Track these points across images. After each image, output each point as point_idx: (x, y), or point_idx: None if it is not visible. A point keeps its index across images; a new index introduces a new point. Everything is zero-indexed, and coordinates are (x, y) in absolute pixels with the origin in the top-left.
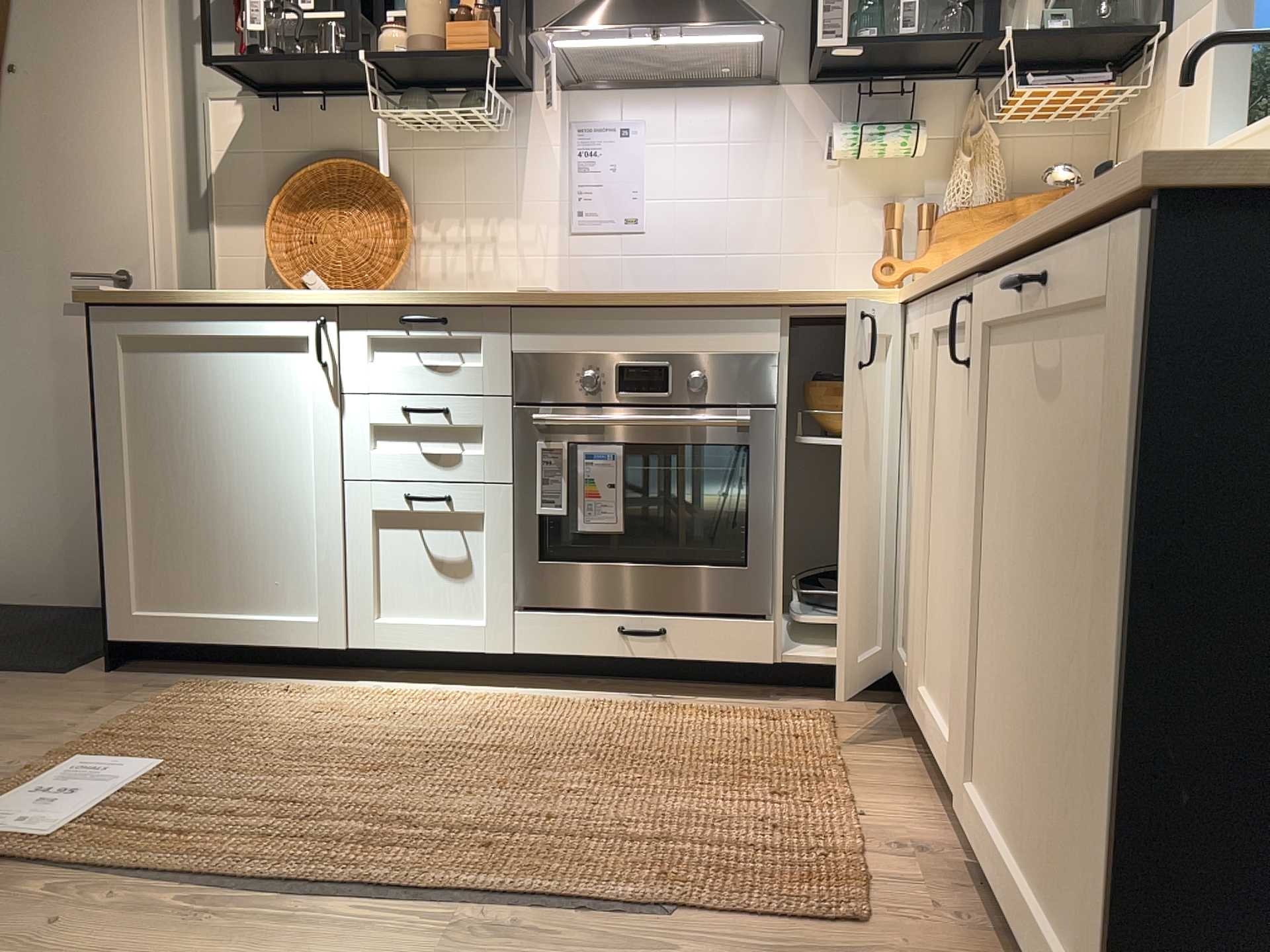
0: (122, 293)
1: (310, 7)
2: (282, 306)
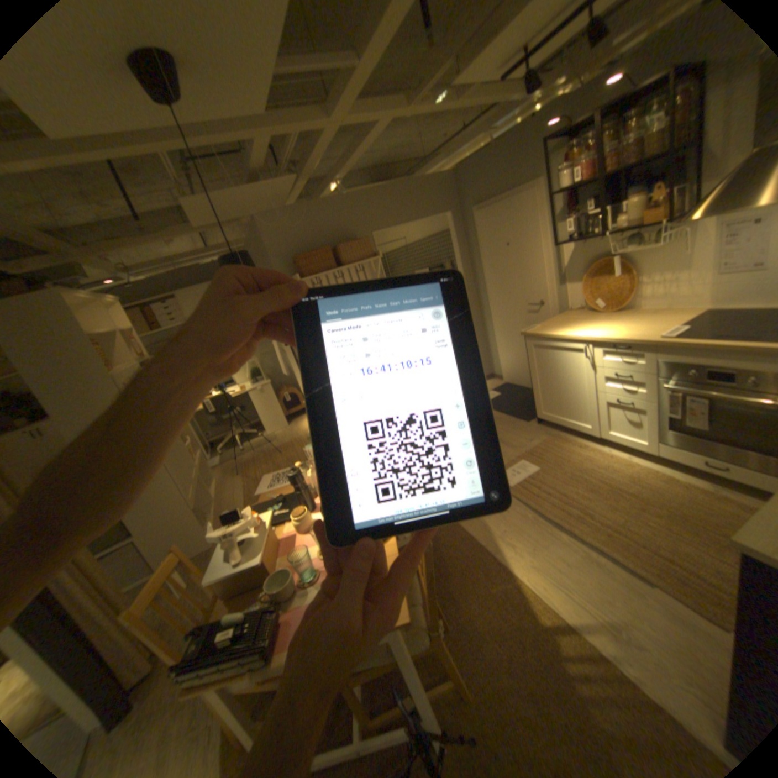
0: (531, 333)
1: (595, 198)
2: (574, 339)
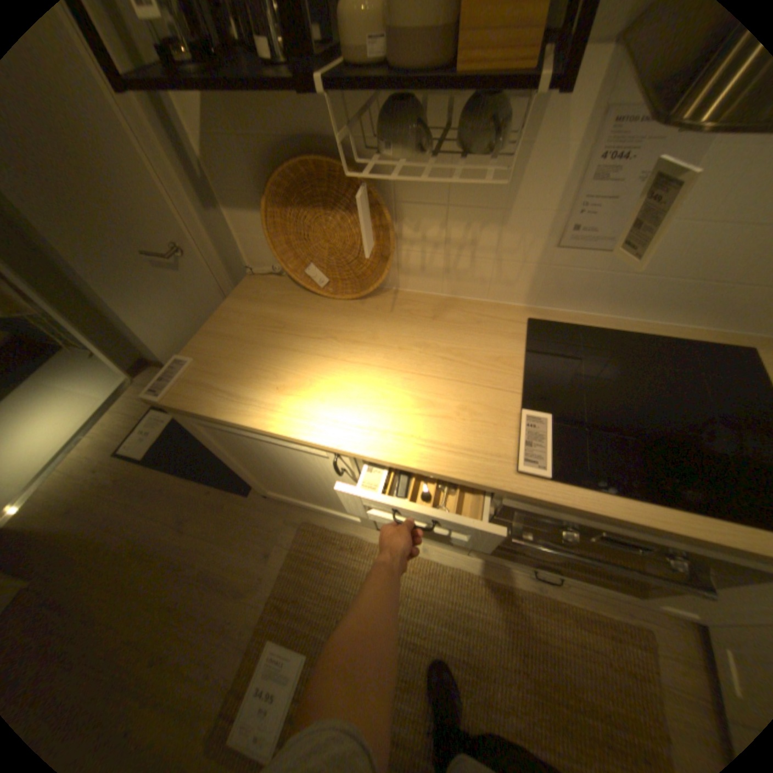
0: (175, 407)
1: None
2: (302, 442)
